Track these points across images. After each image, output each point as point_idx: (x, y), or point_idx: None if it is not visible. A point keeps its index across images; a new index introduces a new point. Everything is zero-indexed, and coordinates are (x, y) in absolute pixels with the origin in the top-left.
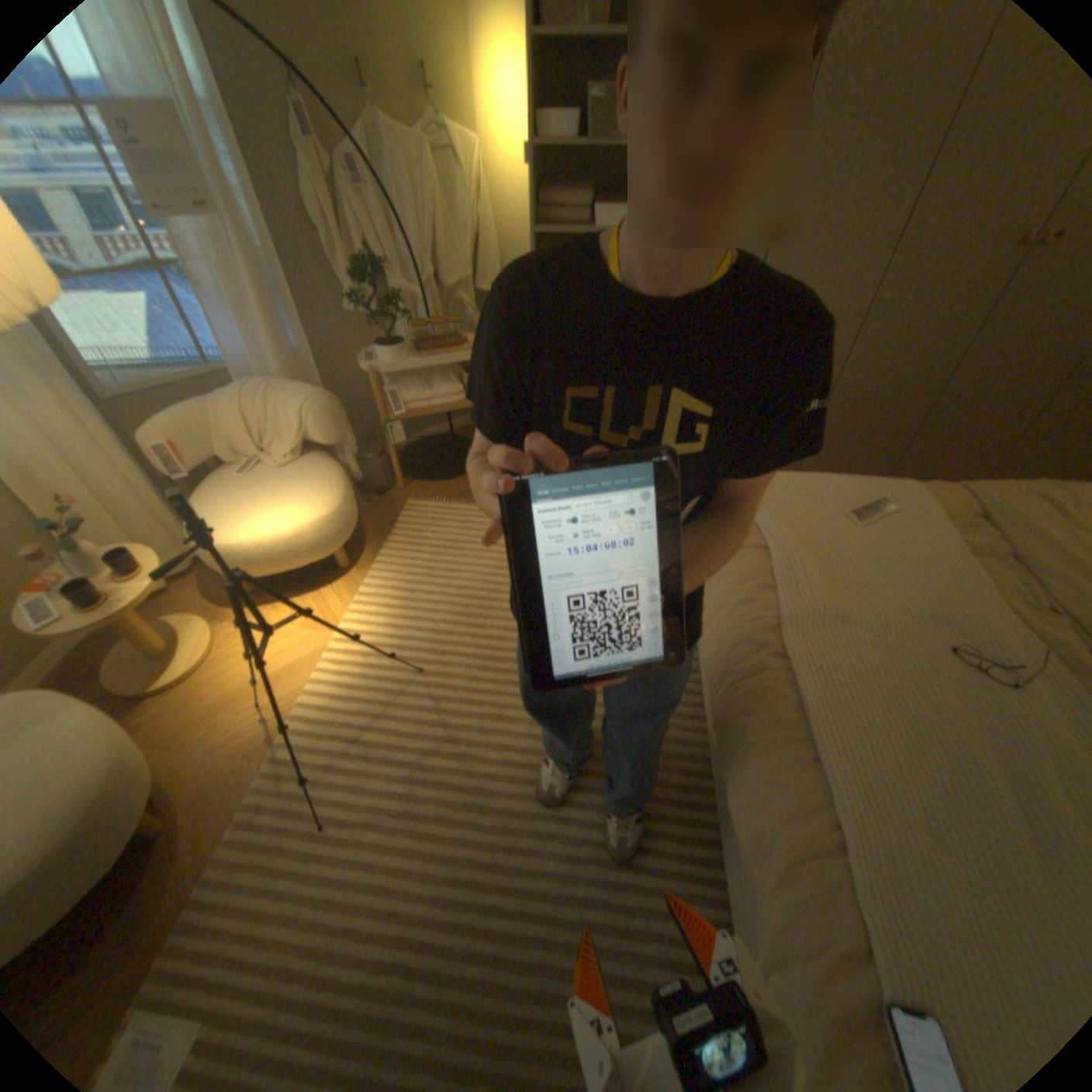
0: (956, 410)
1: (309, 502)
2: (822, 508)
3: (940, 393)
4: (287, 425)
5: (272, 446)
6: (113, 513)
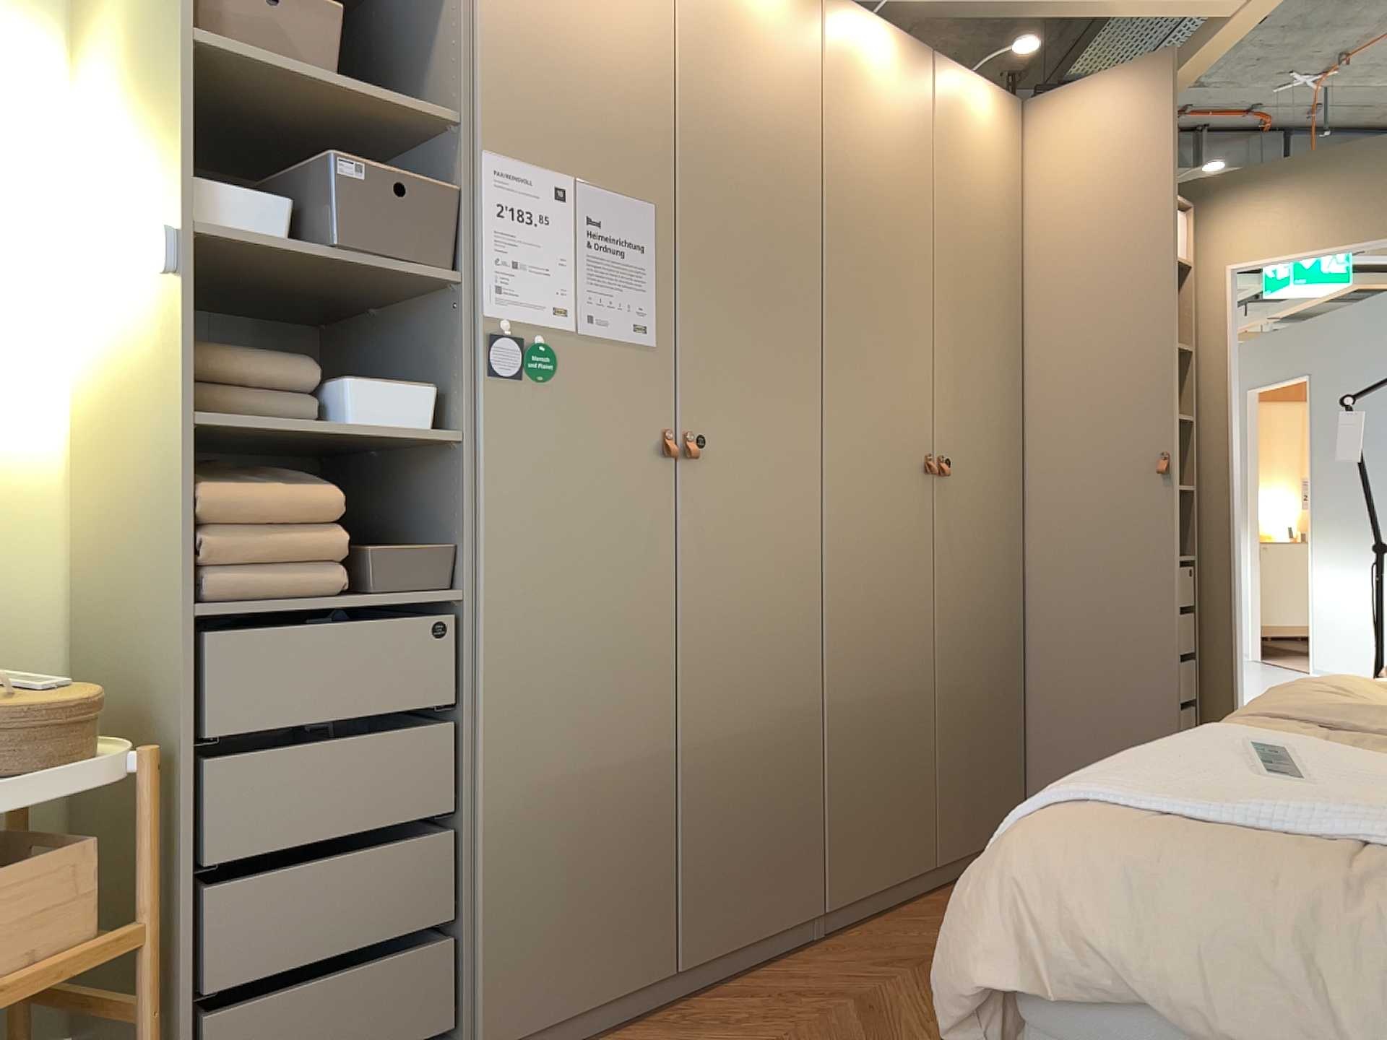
0: (962, 715)
1: None
2: (1245, 785)
3: (937, 691)
4: None
5: None
6: None
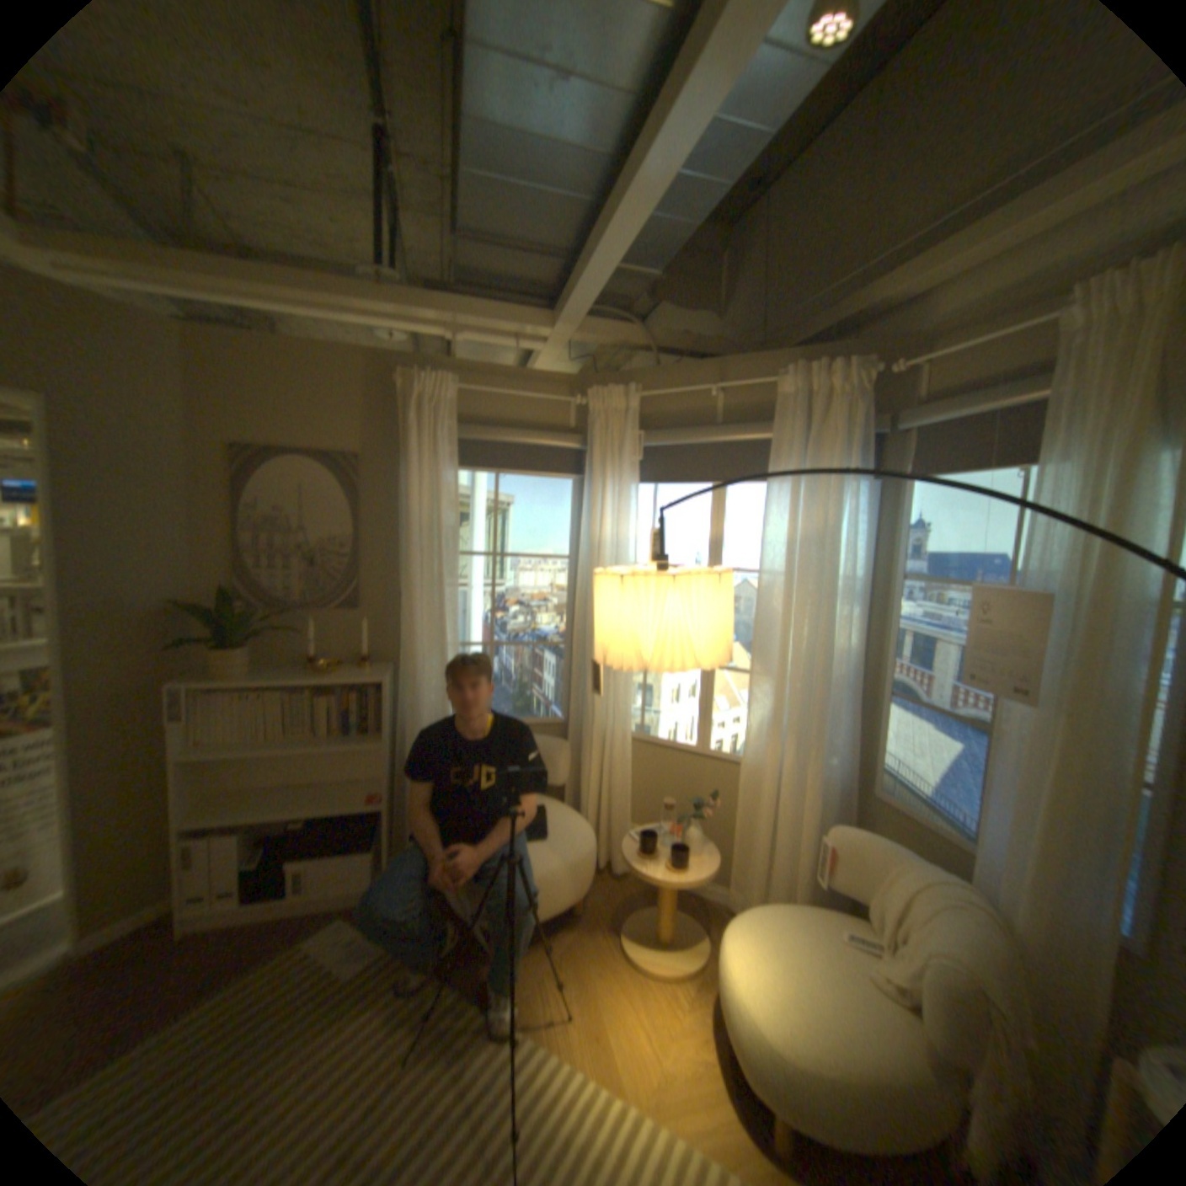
0: None
1: (791, 1018)
2: None
3: None
4: (925, 960)
5: (908, 965)
6: (773, 854)
